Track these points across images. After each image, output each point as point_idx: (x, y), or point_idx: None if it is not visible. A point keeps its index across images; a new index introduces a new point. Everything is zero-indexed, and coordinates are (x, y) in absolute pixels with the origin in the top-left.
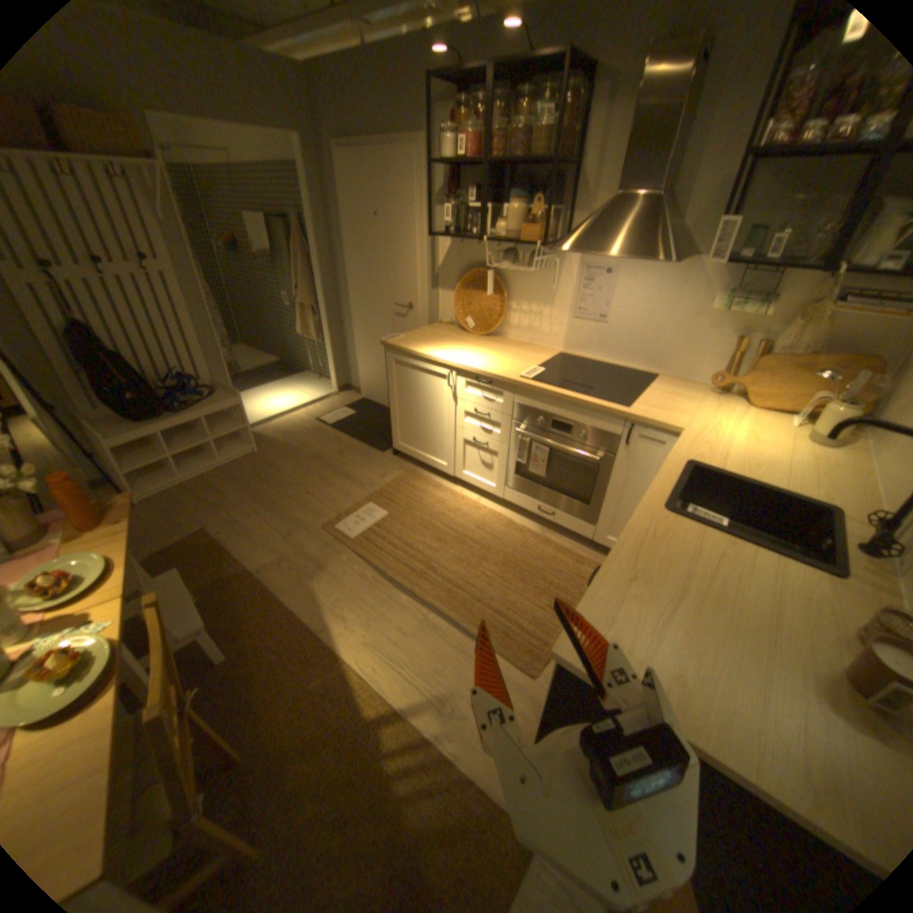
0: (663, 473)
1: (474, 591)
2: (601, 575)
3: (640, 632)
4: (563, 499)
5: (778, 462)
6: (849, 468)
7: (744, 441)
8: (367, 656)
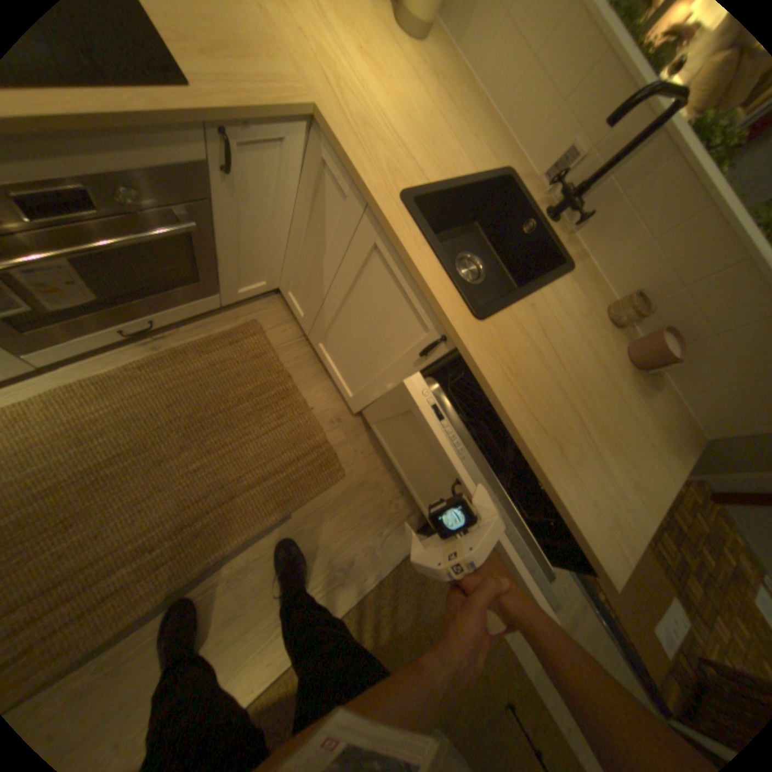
0: (392, 241)
1: (214, 498)
2: (550, 479)
3: (604, 487)
4: (154, 299)
5: (430, 115)
6: (456, 77)
7: (378, 85)
8: (246, 675)
